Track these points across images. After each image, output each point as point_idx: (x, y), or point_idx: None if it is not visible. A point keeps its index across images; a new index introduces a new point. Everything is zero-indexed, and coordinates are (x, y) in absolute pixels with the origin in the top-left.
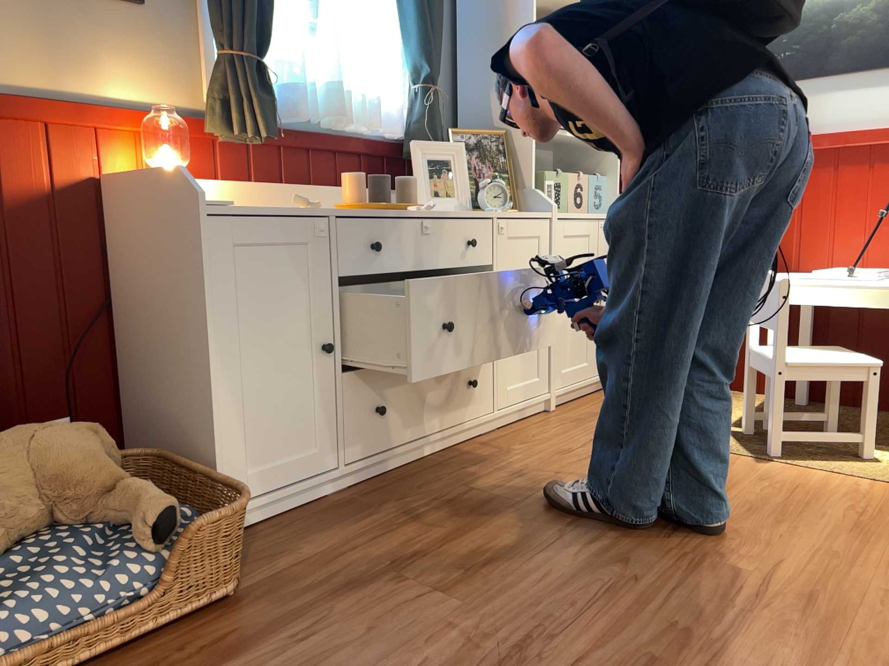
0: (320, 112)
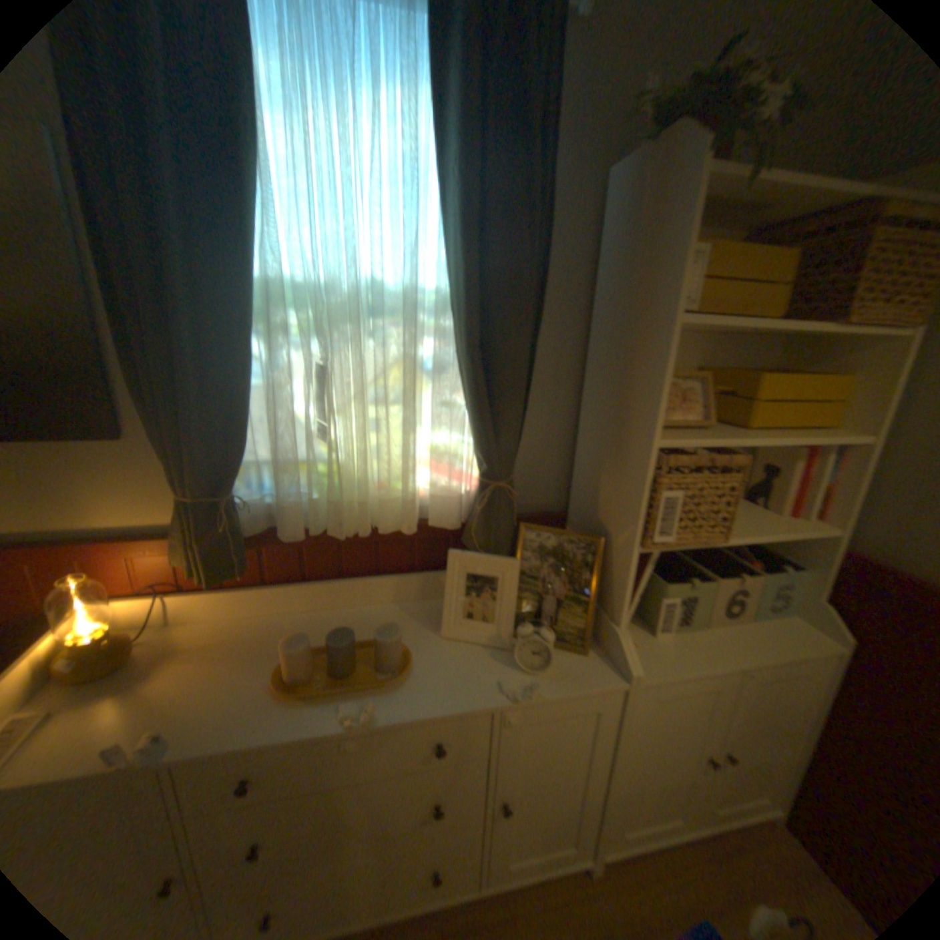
0: (335, 519)
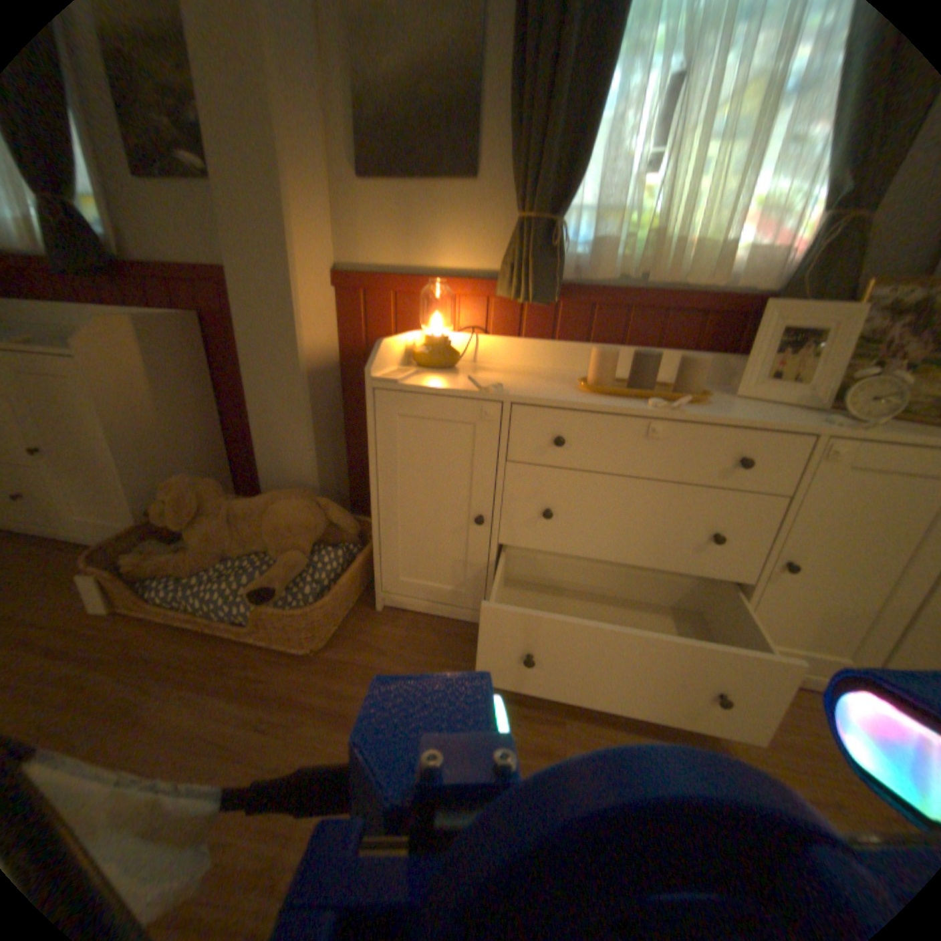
0: (642, 267)
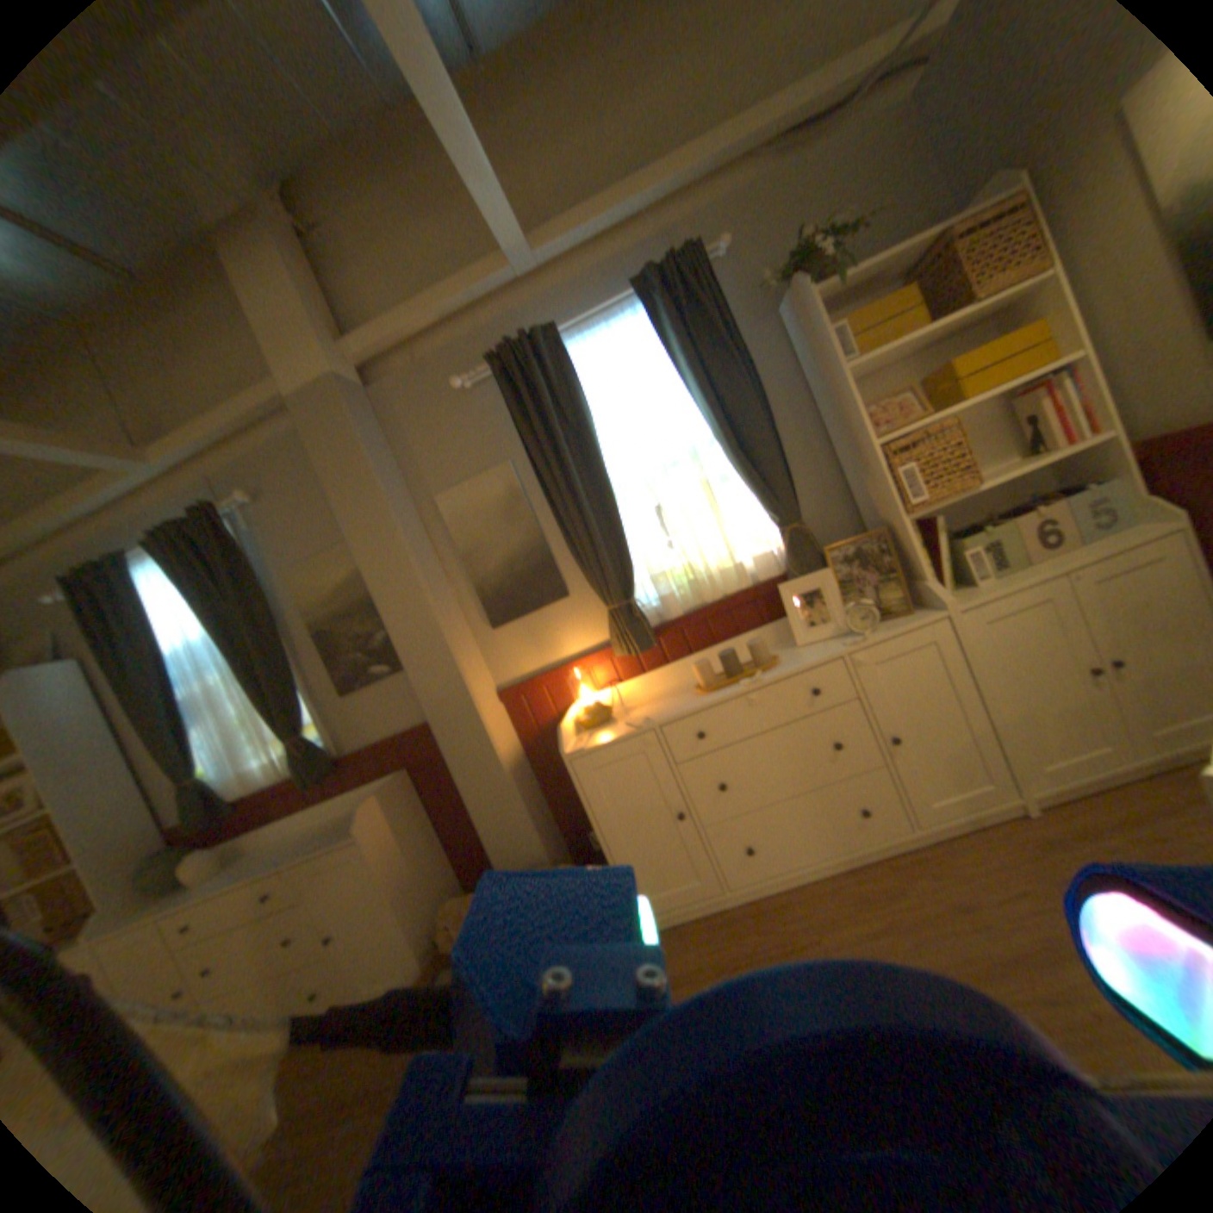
0: (694, 596)
